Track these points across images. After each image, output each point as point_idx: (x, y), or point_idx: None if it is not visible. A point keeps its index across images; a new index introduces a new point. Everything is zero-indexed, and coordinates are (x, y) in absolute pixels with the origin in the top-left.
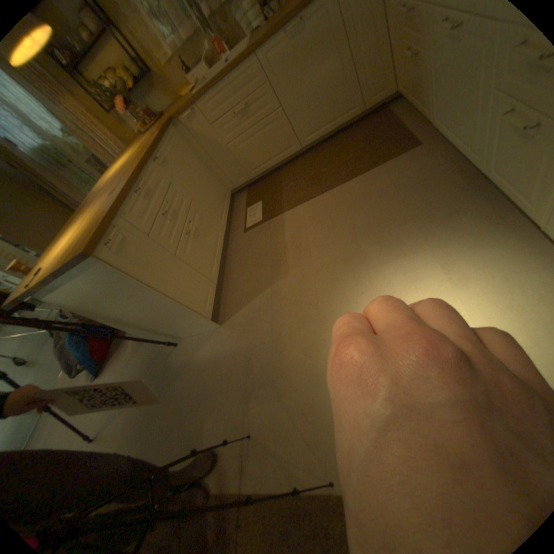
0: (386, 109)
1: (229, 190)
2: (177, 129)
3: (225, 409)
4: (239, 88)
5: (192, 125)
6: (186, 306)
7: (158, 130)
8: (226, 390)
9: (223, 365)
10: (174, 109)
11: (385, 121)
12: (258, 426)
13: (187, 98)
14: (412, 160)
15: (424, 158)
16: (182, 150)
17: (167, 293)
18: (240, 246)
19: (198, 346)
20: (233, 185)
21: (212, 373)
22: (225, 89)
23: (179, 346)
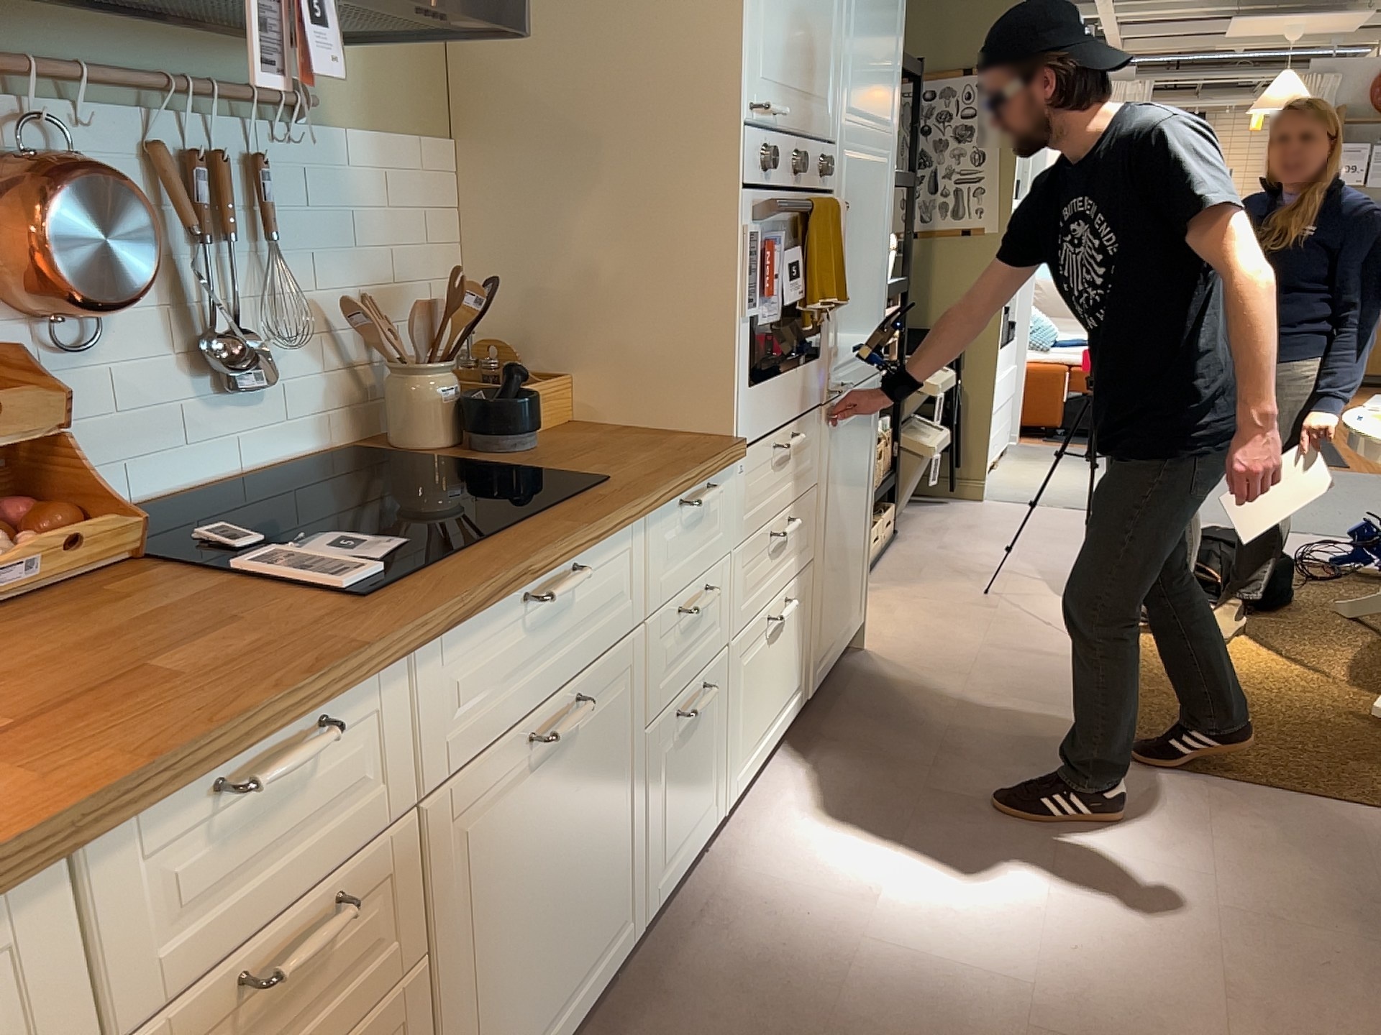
0: None
1: None
2: None
3: None
4: None
5: None
6: None
7: None
8: None
9: None
10: None
11: None
12: None
13: None
14: None
15: None
16: None
17: None
18: None
19: None
20: None
21: None
22: None
23: None
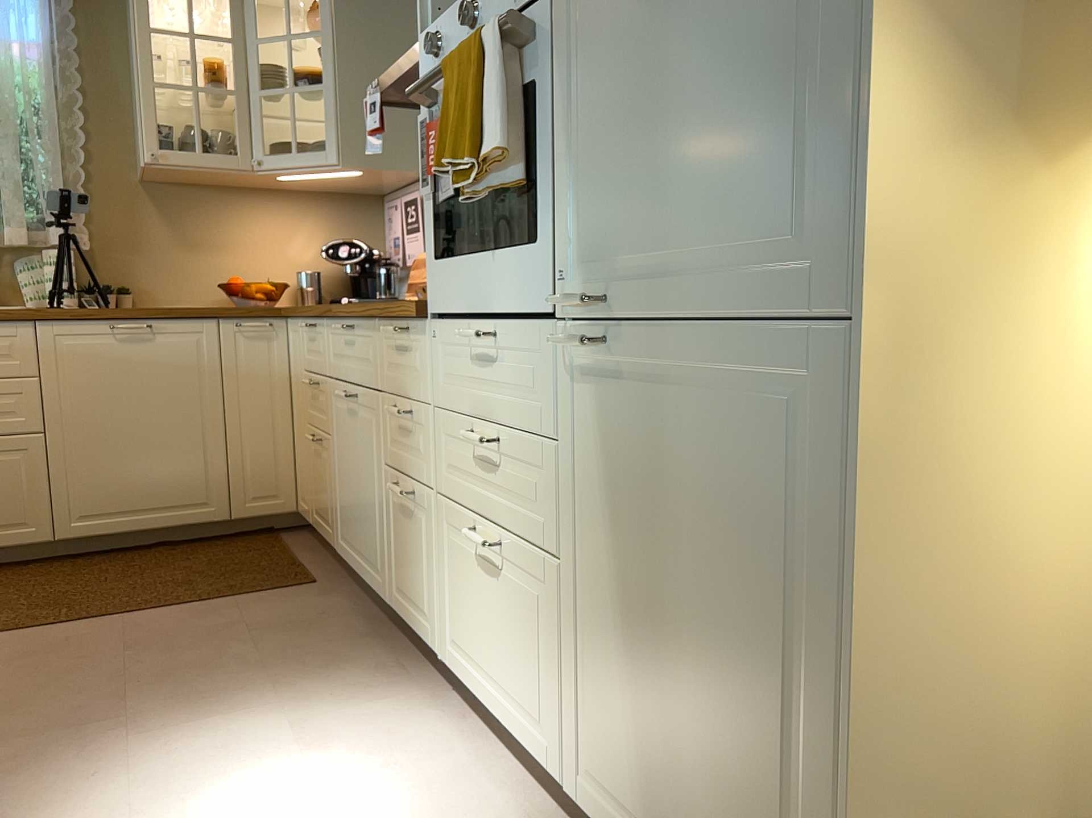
0: (271, 535)
1: None
2: None
3: None
4: None
5: None
6: None
7: None
8: None
9: None
10: None
11: (261, 549)
12: None
13: None
14: (290, 600)
15: (312, 600)
16: None
17: None
18: None
19: None
20: None
21: None
22: None
23: None
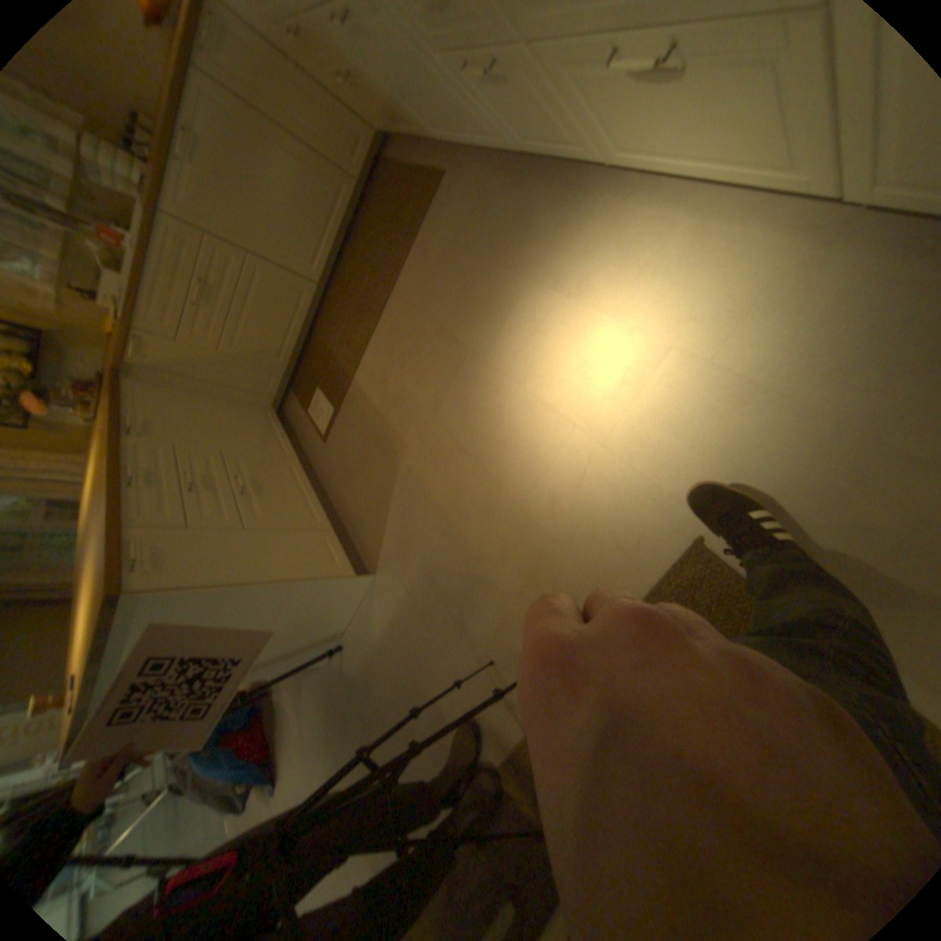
0: (383, 160)
1: (271, 406)
2: (137, 375)
3: (448, 659)
4: (176, 266)
5: (153, 357)
6: (306, 577)
7: (109, 393)
8: (434, 638)
9: (411, 615)
10: (113, 353)
11: (391, 176)
12: (495, 641)
13: (119, 327)
14: (449, 197)
15: (459, 184)
16: (163, 397)
17: (268, 576)
18: (333, 461)
19: (368, 621)
20: (271, 396)
21: (405, 635)
22: (159, 281)
23: (347, 643)
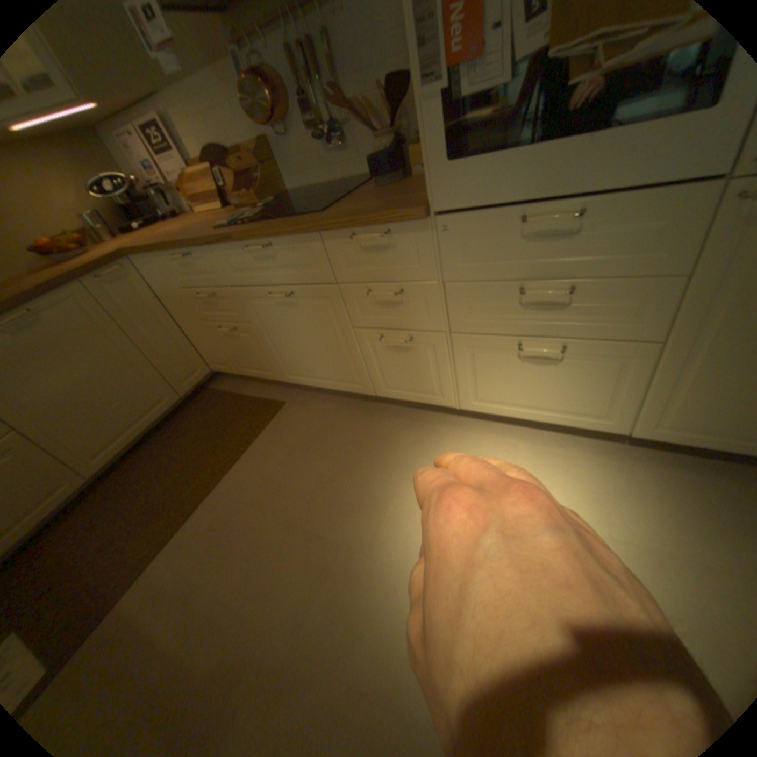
0: (207, 392)
1: None
2: None
3: None
4: None
5: None
6: None
7: None
8: None
9: None
10: None
11: (217, 402)
12: None
13: None
14: (290, 421)
15: (302, 413)
16: None
17: None
18: None
19: None
20: None
21: None
22: None
23: None
